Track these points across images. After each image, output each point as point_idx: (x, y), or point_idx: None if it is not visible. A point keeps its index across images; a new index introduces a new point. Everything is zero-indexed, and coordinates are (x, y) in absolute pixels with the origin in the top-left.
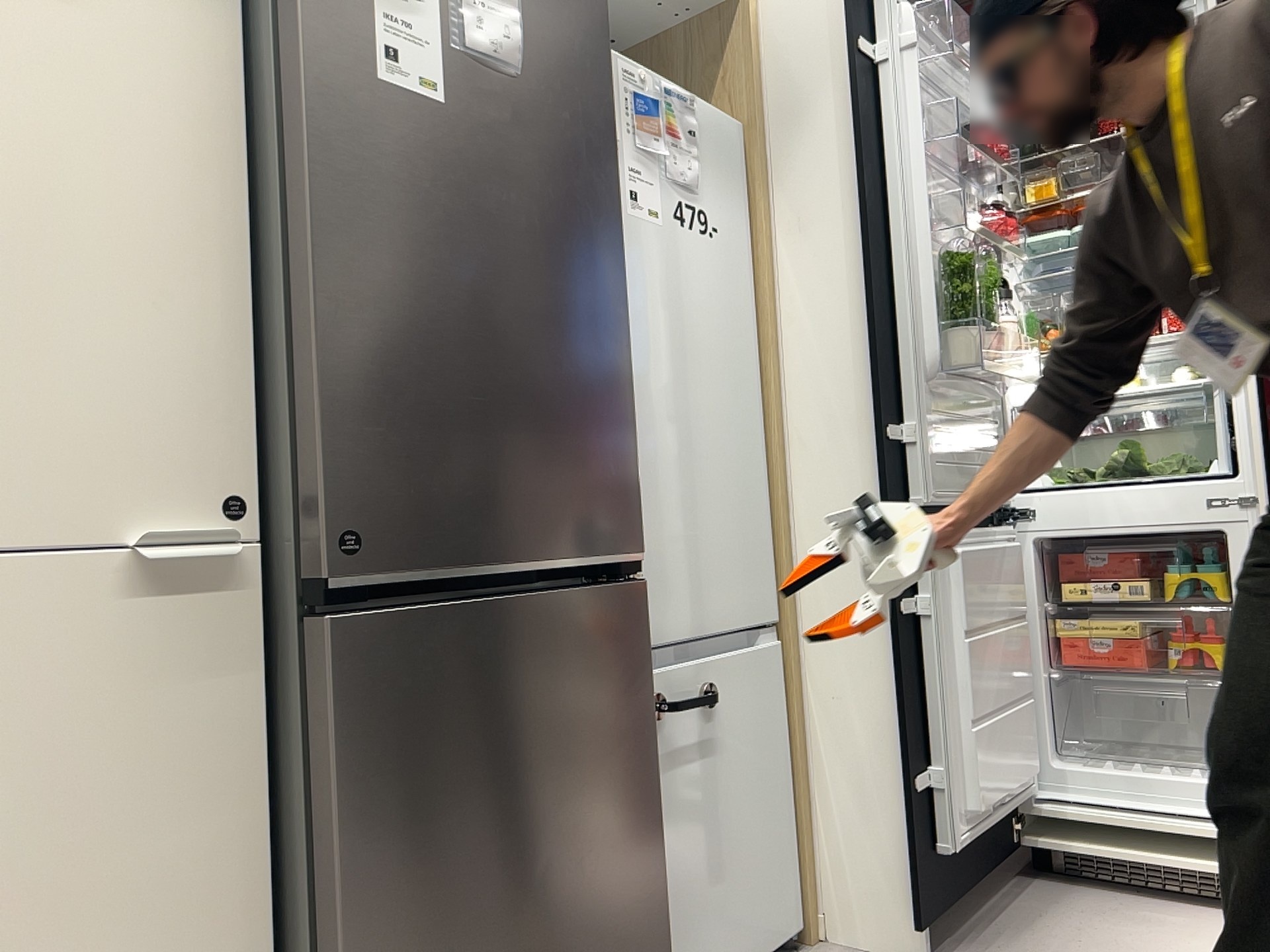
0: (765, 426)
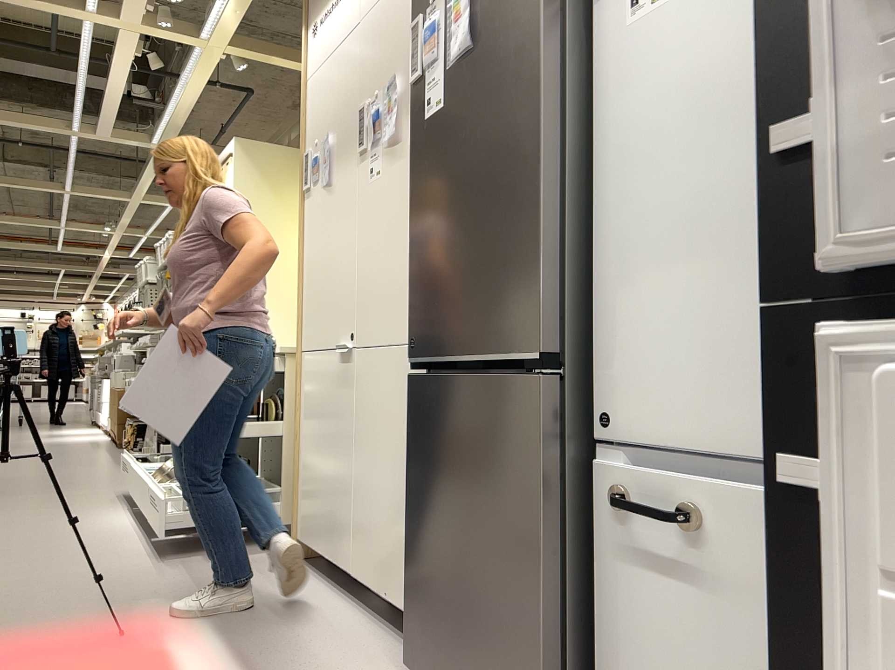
0: None
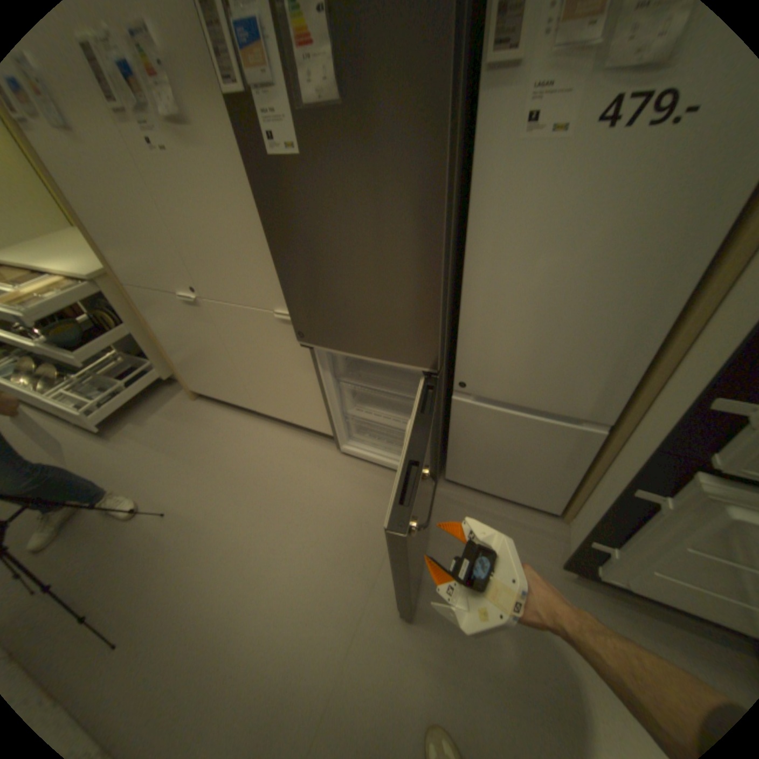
0: (690, 309)
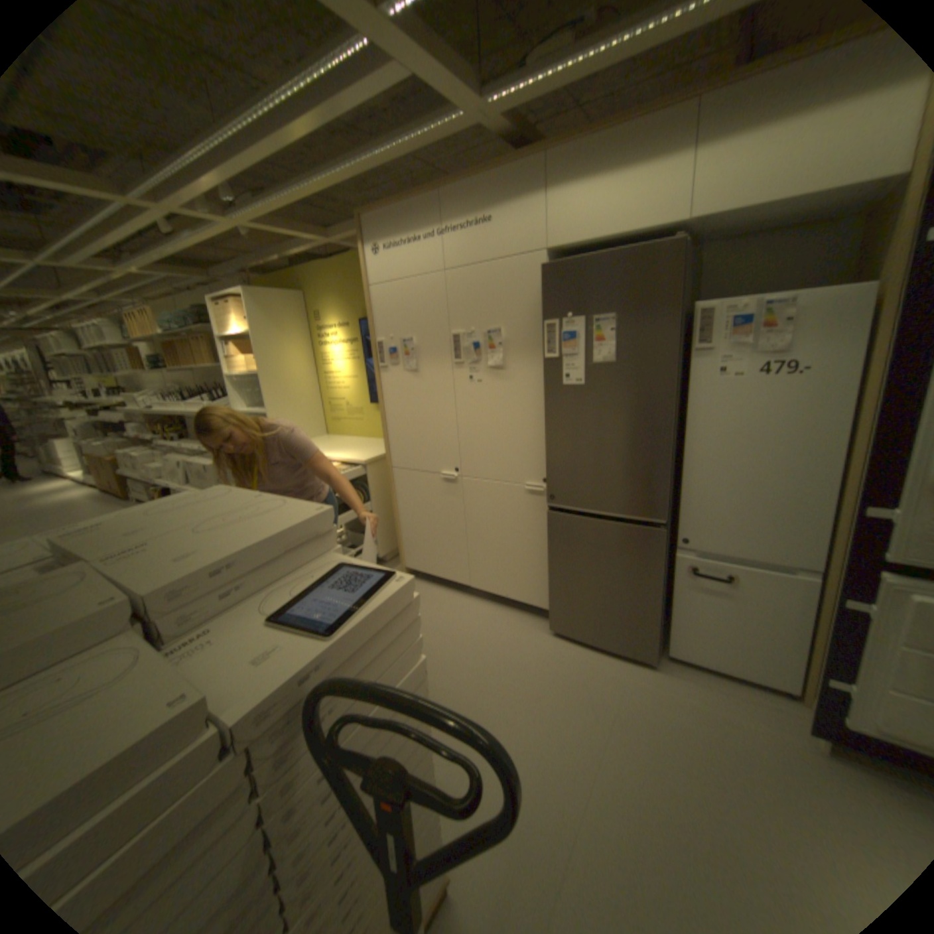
0: (849, 473)
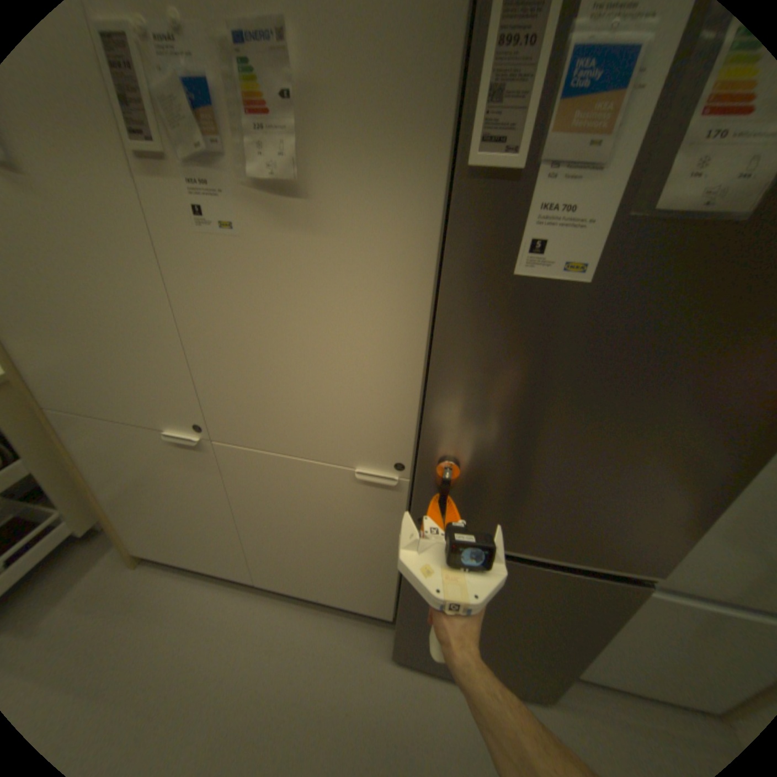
0: None
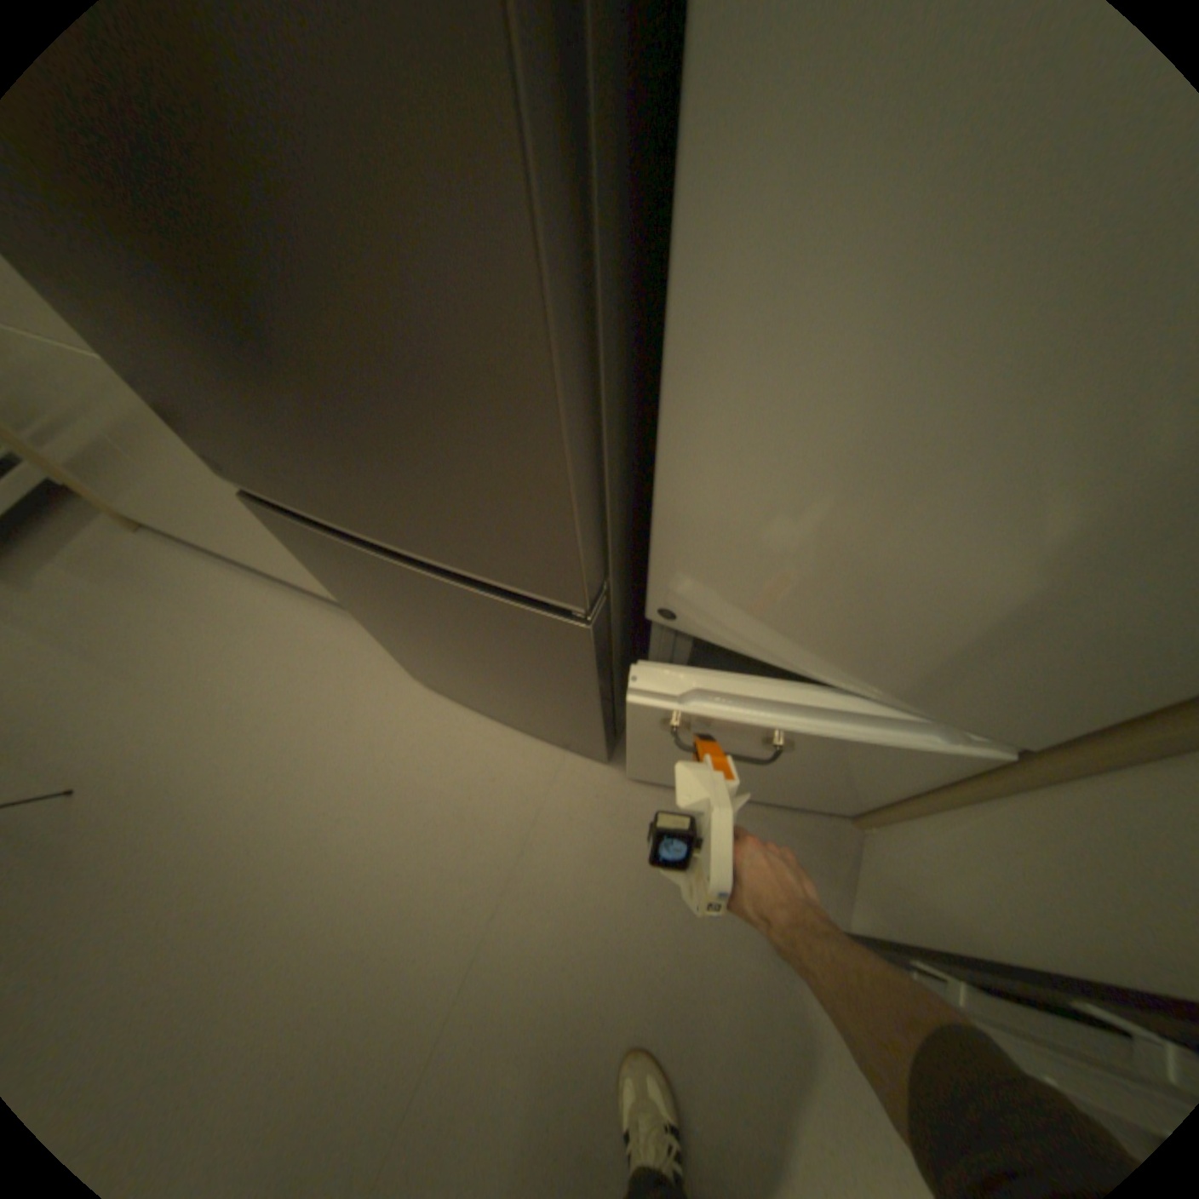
0: None
